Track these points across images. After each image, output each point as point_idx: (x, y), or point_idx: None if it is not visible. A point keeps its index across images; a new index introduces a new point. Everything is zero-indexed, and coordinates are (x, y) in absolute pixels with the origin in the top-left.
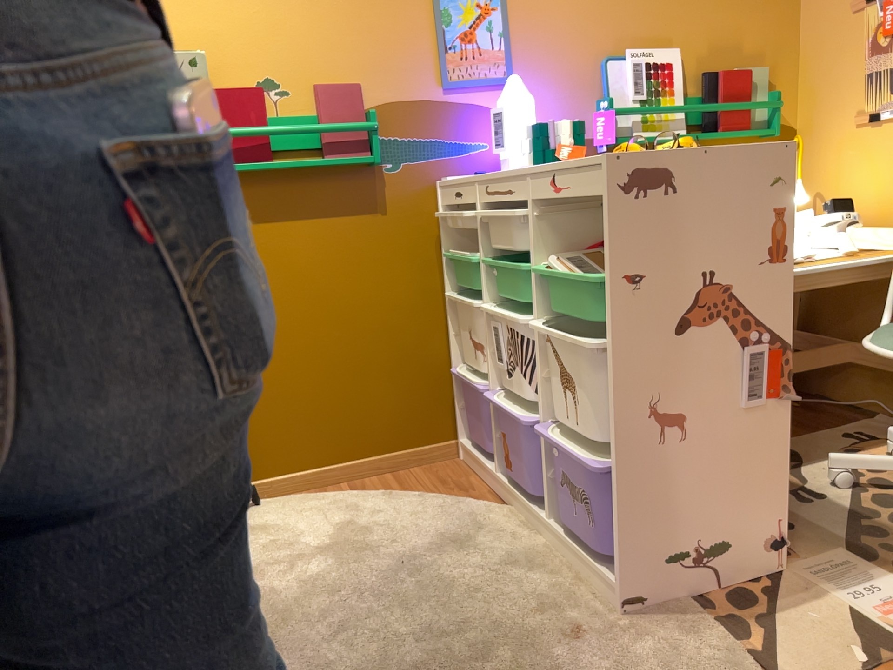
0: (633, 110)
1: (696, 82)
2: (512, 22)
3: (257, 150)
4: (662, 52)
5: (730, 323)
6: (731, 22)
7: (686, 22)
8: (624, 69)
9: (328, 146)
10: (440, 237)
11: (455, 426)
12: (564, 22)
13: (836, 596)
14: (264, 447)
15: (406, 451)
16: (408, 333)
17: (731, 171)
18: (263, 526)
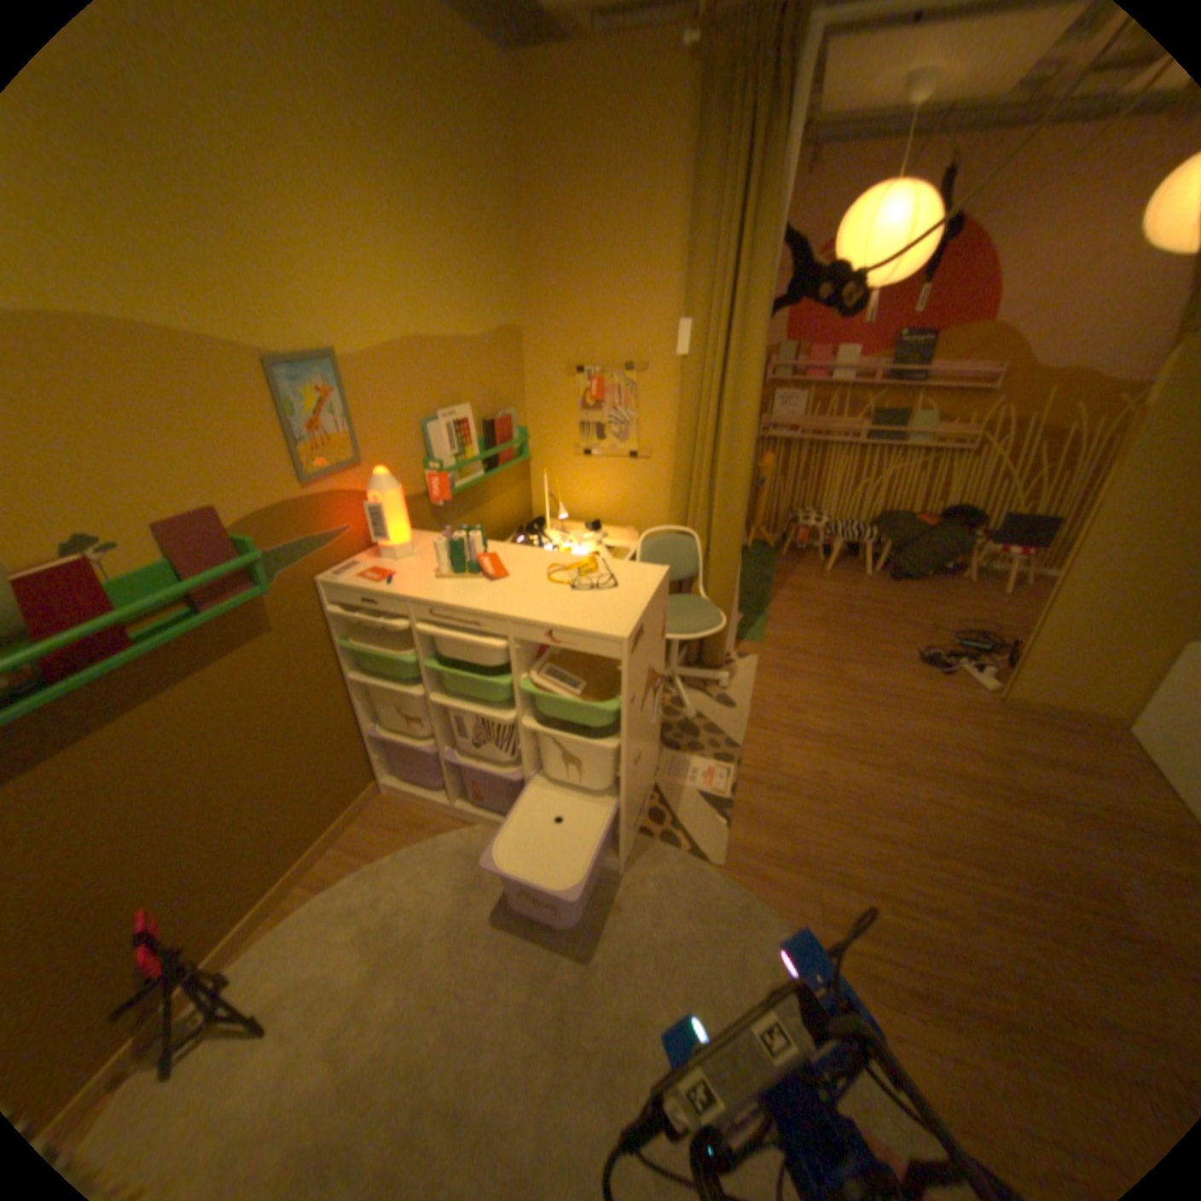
0: (457, 467)
1: (479, 426)
2: (349, 399)
3: (105, 638)
4: (459, 408)
5: (653, 682)
6: (492, 373)
7: (468, 377)
8: (439, 427)
9: (201, 593)
10: (329, 627)
11: (371, 771)
12: (391, 391)
13: (685, 781)
14: (204, 926)
15: (339, 819)
16: (320, 725)
17: (657, 600)
18: (275, 1002)
